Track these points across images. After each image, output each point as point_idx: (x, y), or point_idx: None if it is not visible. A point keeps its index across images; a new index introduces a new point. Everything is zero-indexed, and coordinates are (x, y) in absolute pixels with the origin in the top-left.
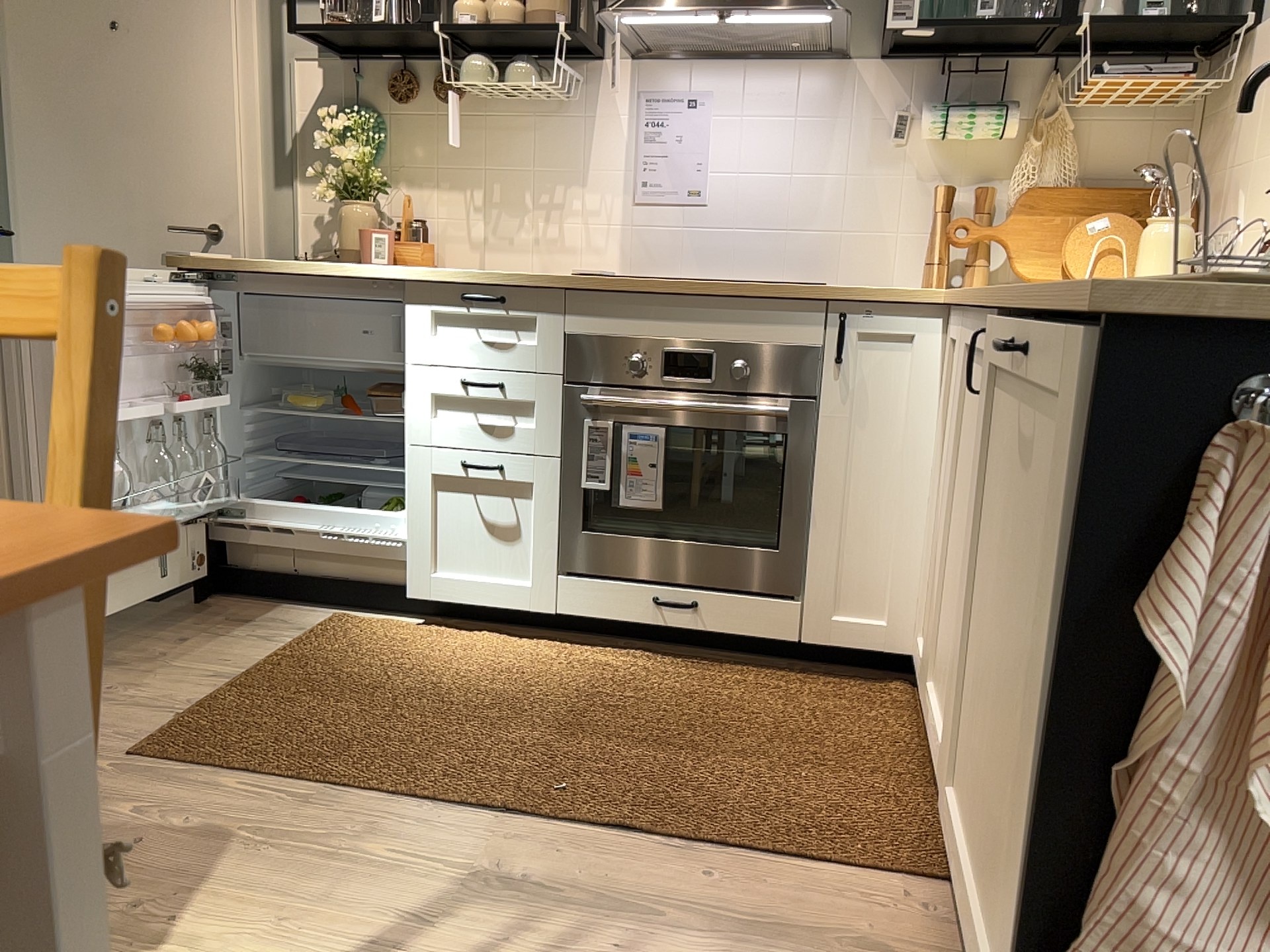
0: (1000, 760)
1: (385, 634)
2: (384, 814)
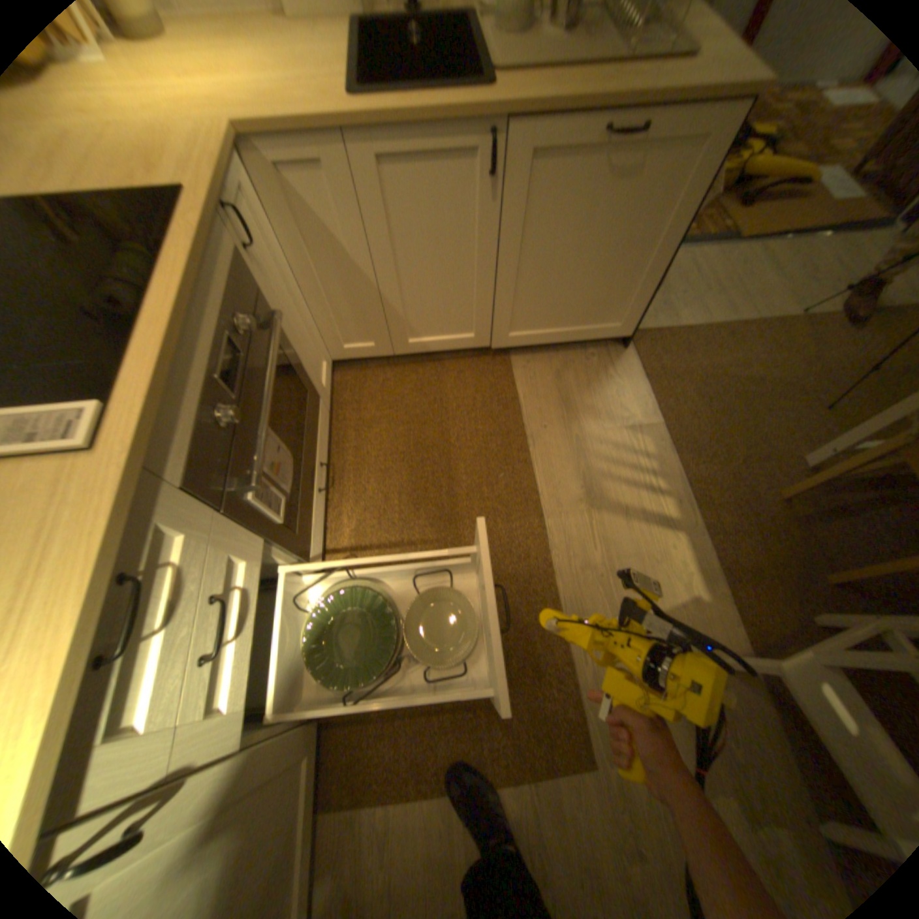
0: (574, 292)
1: (334, 732)
2: (567, 573)
